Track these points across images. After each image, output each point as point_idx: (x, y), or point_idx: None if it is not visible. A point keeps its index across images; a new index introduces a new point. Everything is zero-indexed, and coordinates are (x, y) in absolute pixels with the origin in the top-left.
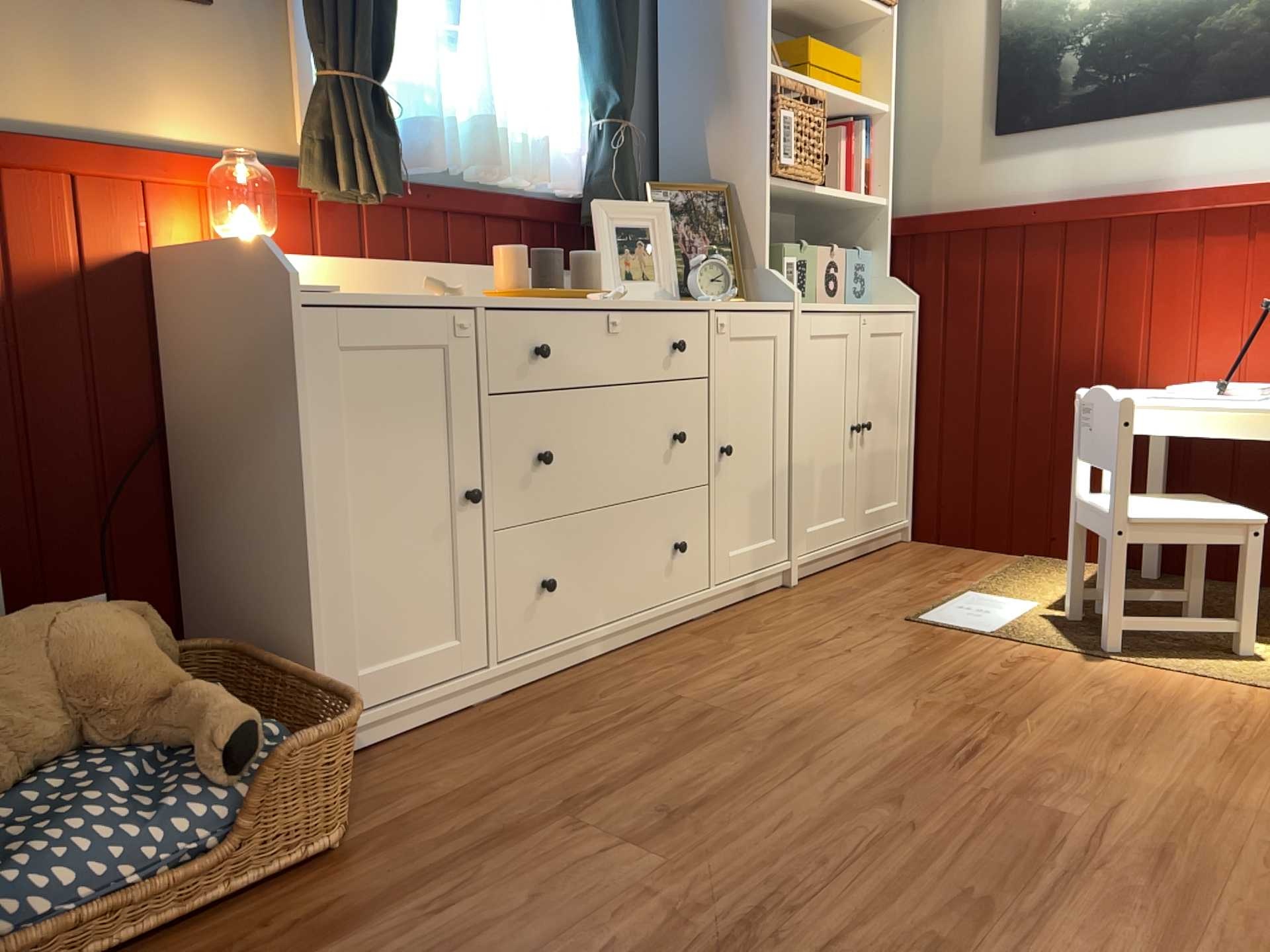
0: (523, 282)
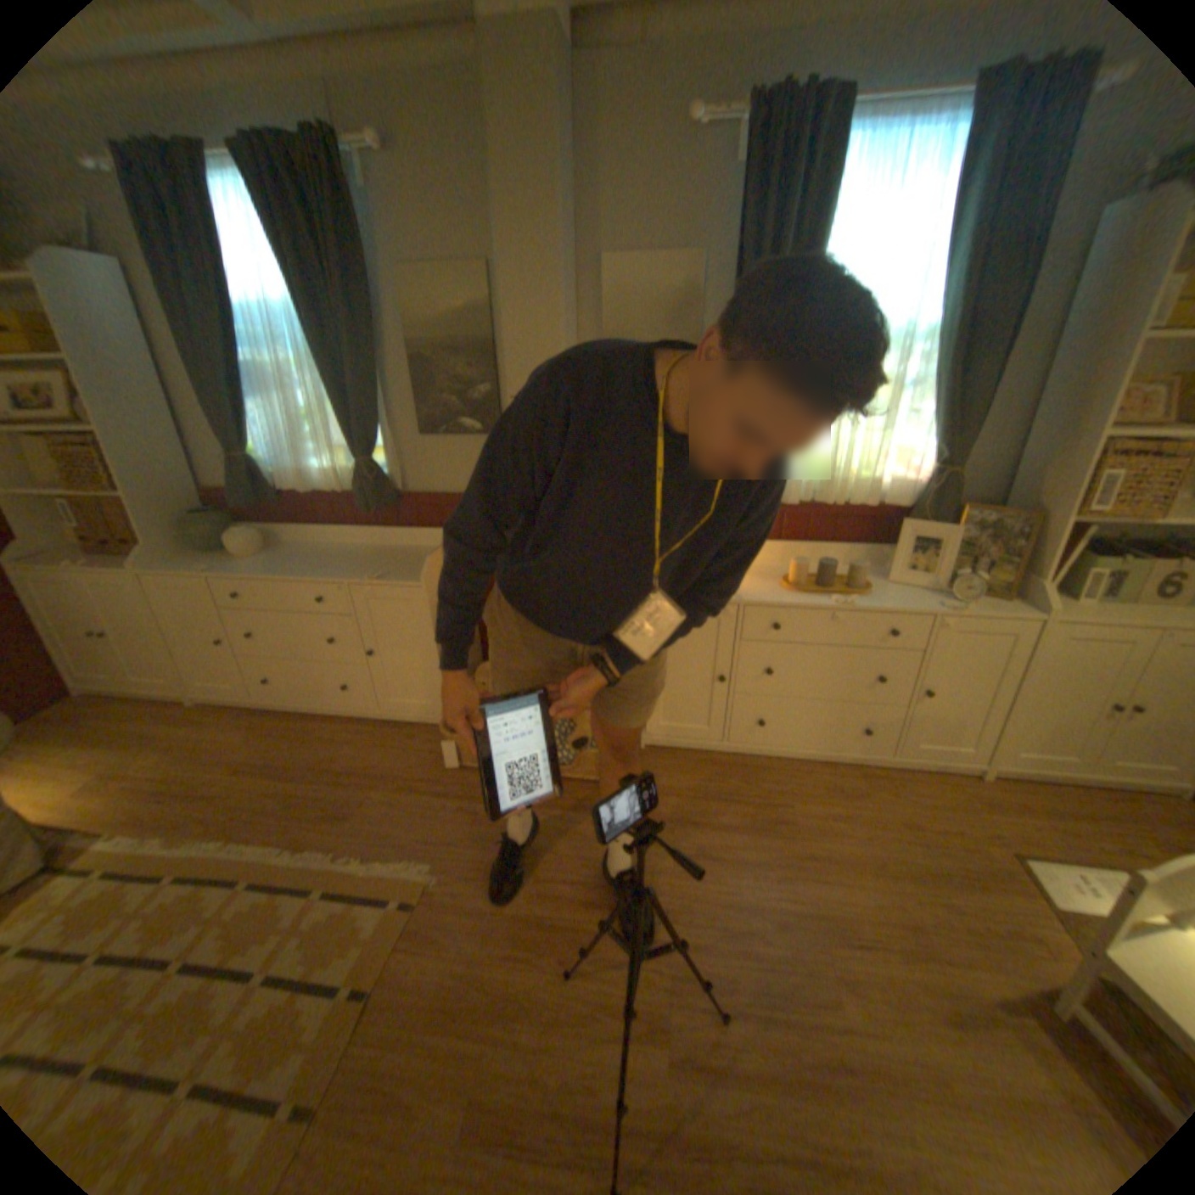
0: (800, 581)
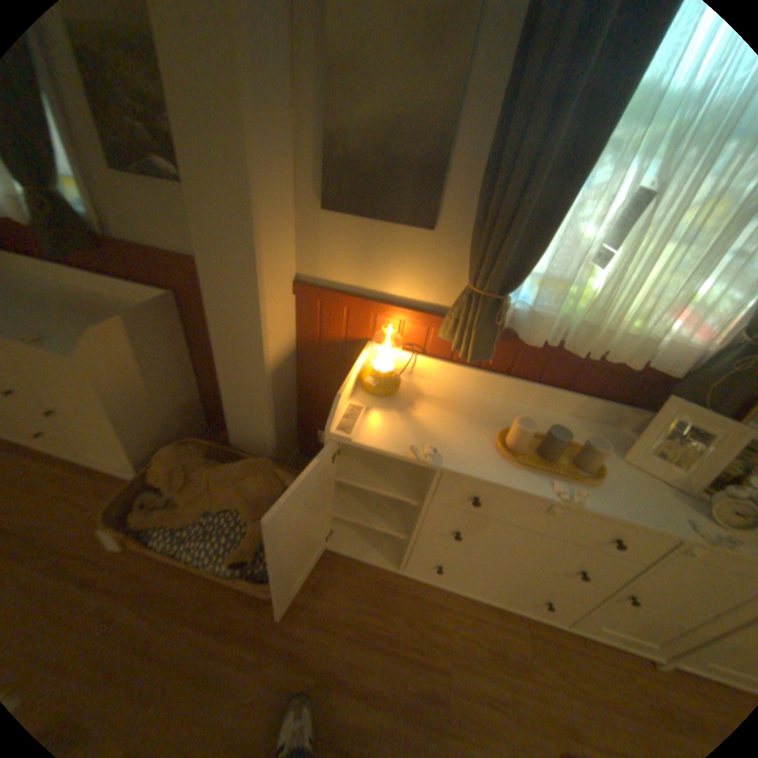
0: (522, 447)
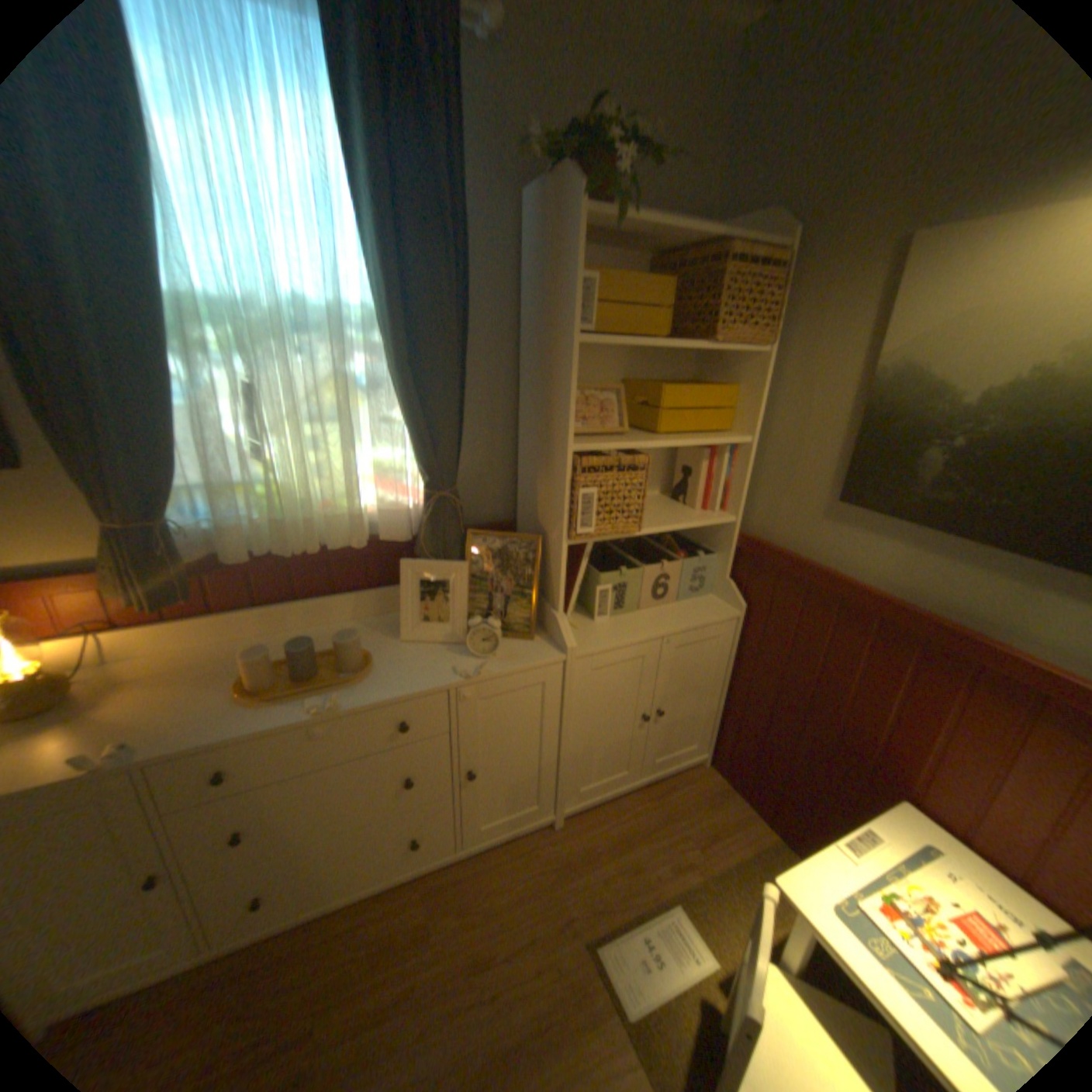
0: (261, 682)
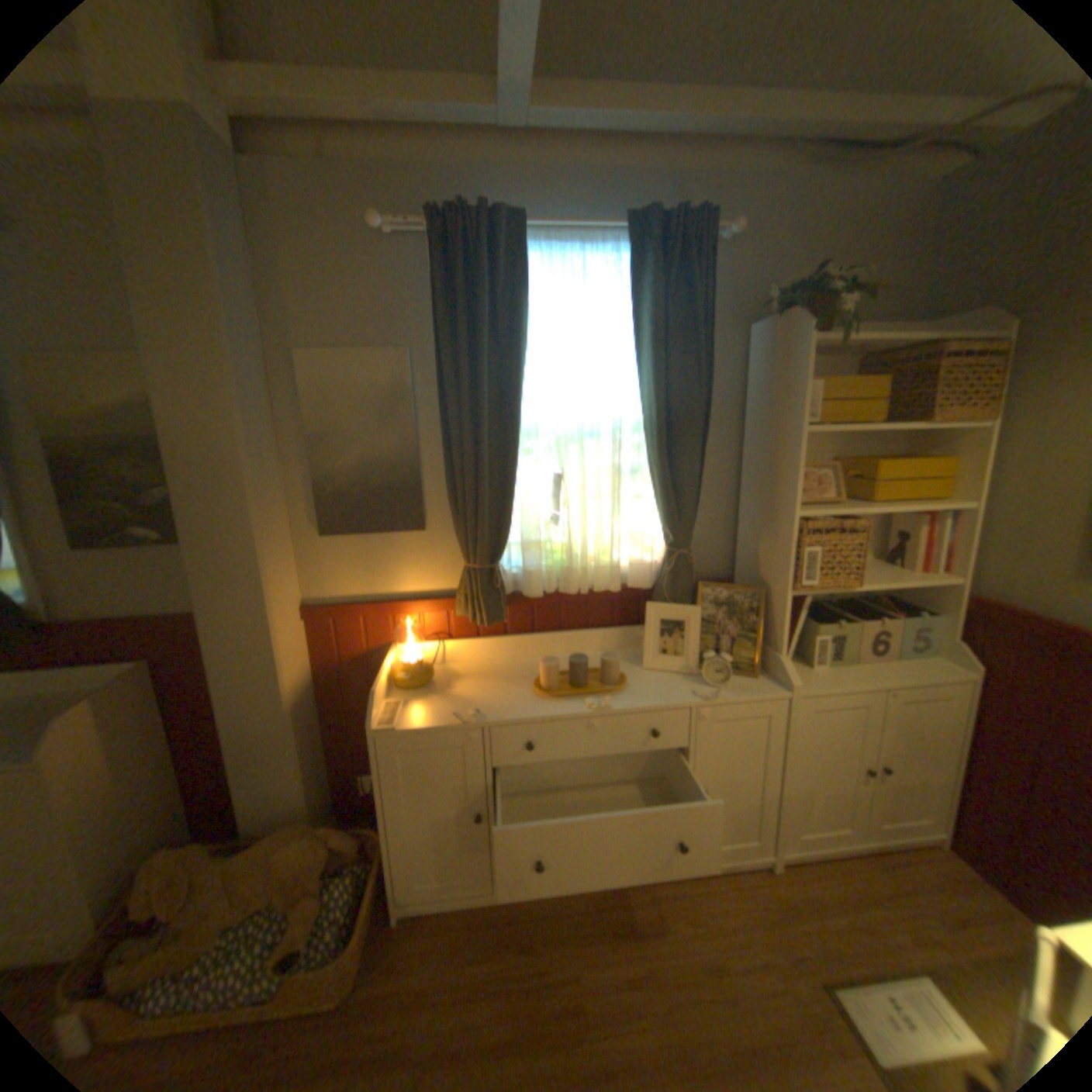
0: (553, 684)
